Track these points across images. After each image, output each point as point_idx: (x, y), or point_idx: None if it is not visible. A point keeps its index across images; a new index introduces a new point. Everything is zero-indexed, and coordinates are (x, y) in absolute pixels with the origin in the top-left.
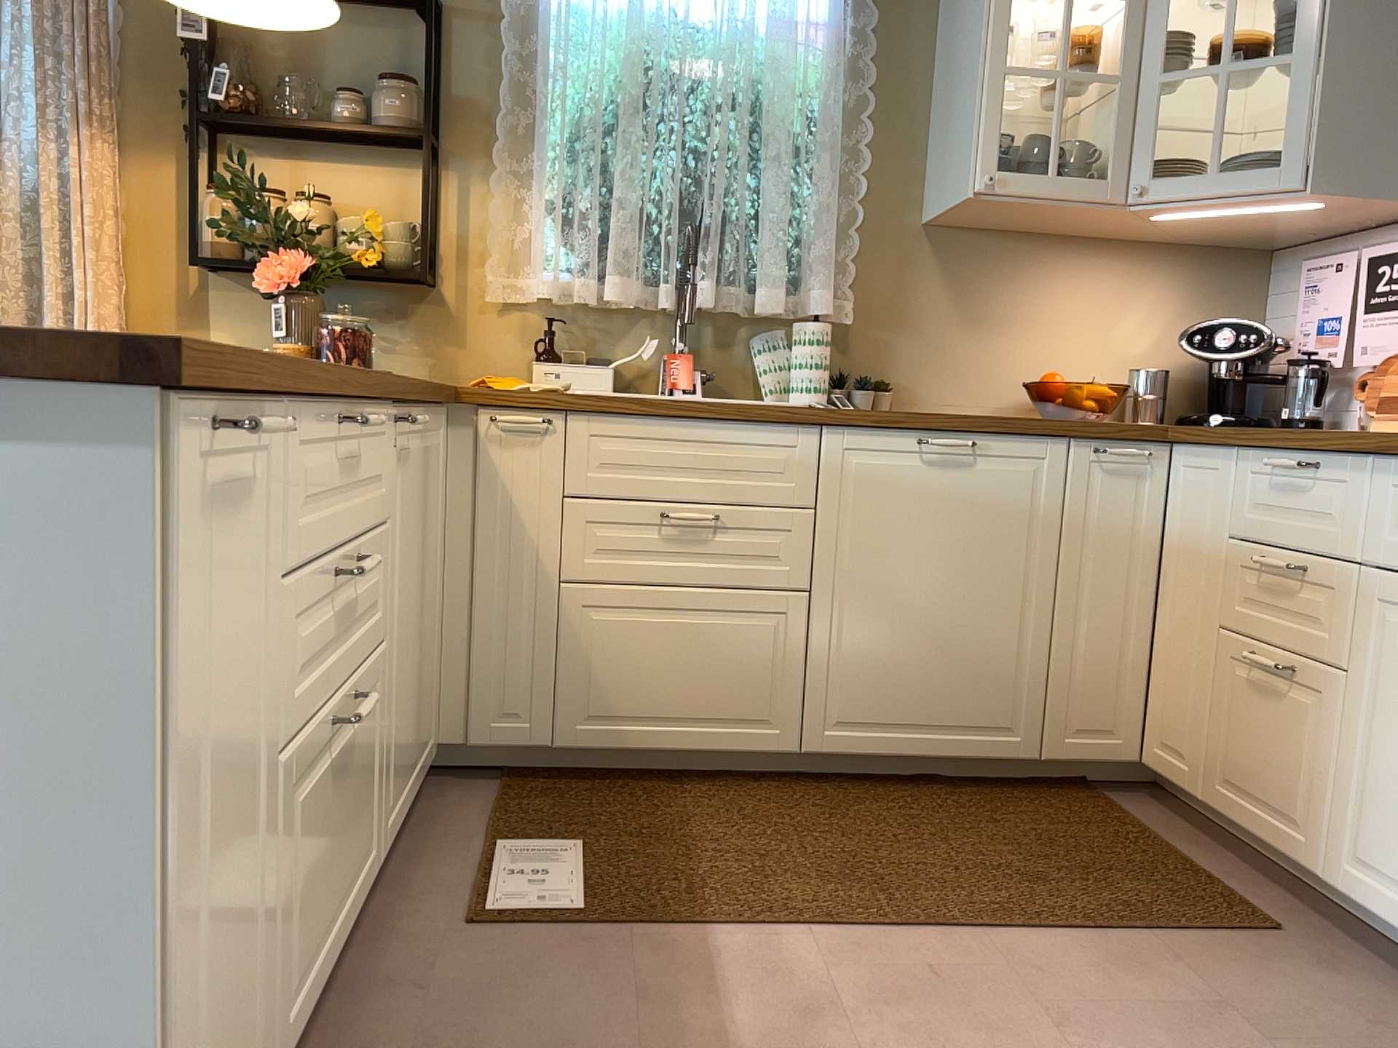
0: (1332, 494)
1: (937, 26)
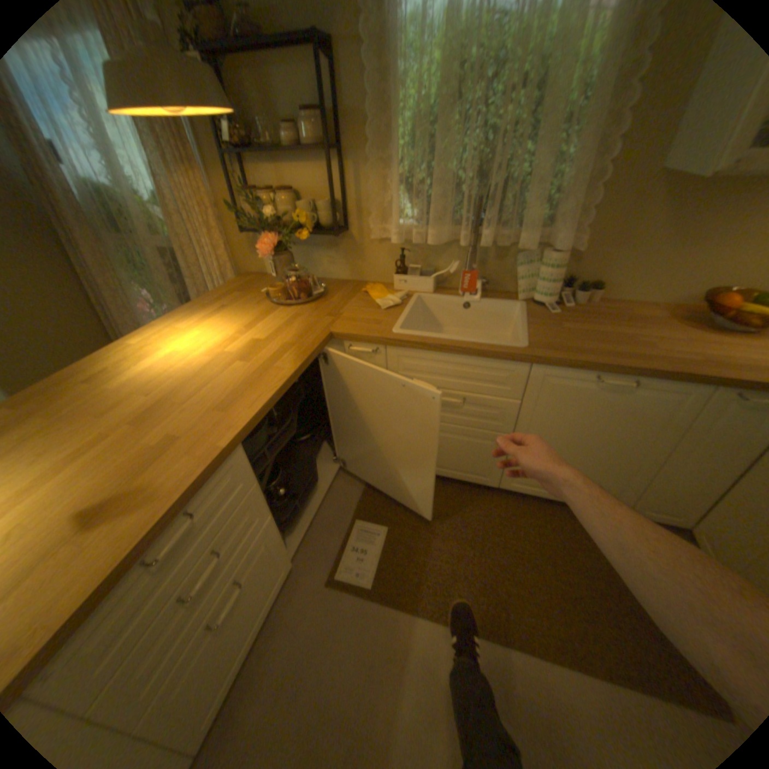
0: None
1: None
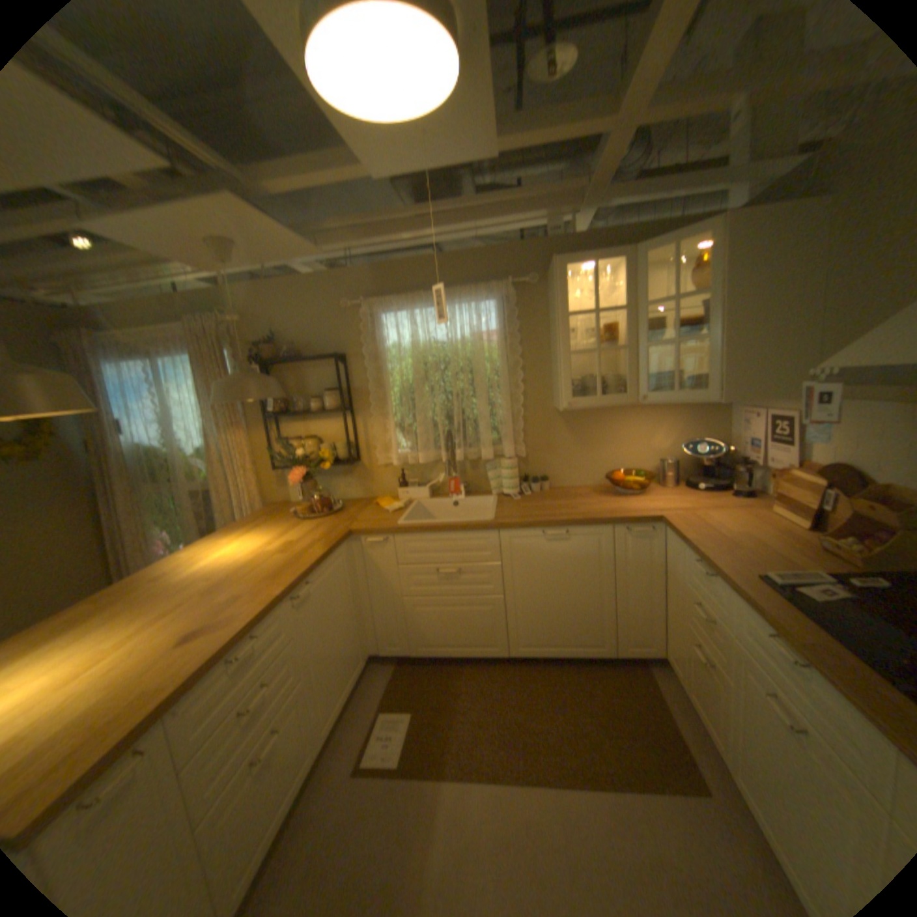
0: (722, 594)
1: (548, 320)
